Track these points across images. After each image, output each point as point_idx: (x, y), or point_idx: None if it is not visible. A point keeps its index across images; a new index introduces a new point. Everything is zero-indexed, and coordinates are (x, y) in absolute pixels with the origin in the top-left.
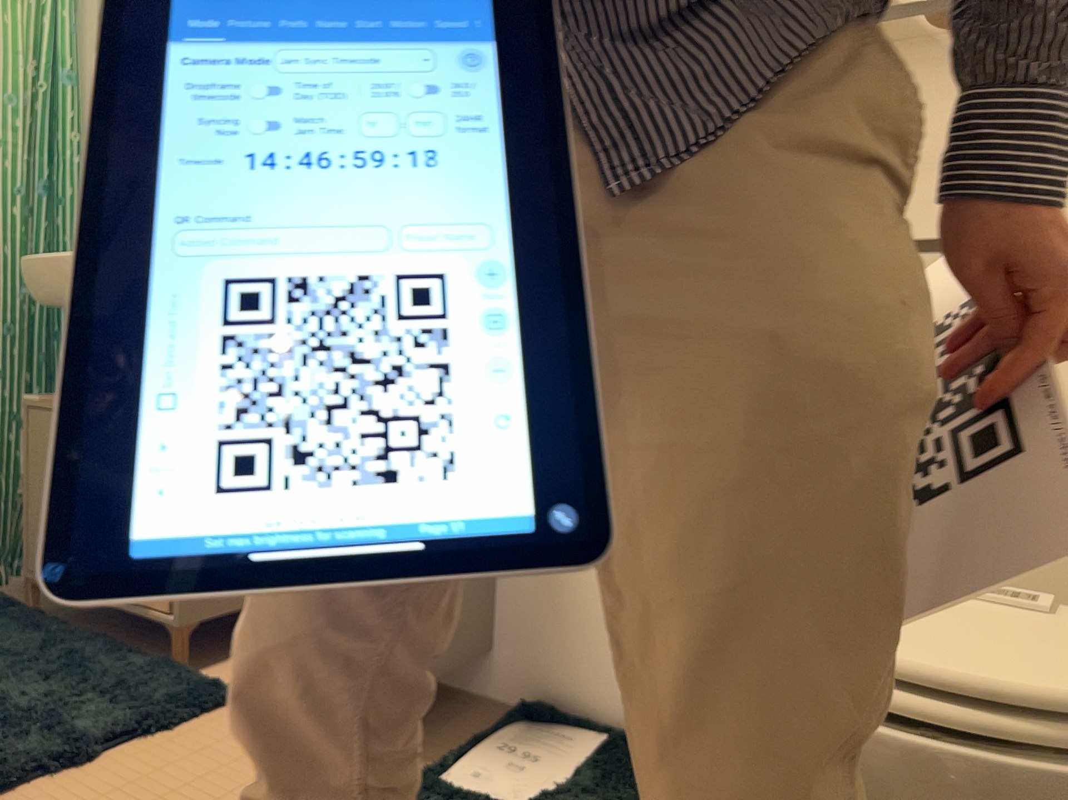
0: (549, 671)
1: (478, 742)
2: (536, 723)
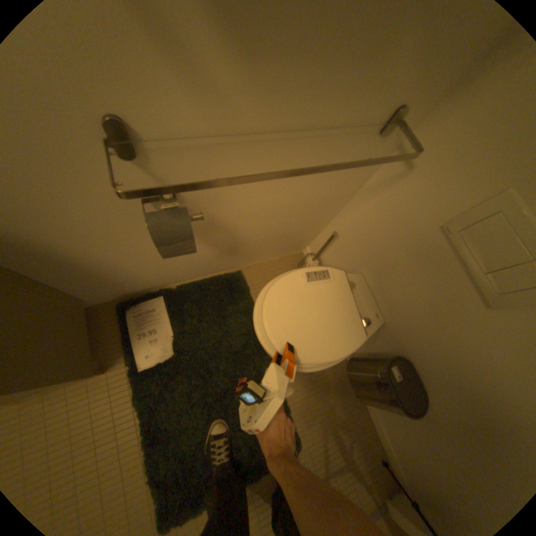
0: (119, 291)
1: (127, 340)
2: (130, 308)
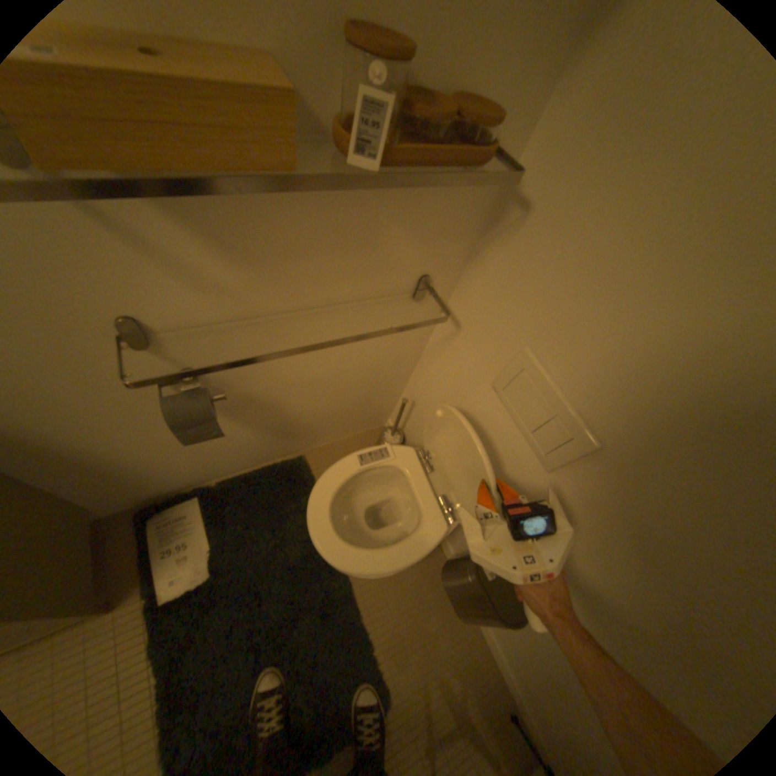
0: (138, 496)
1: (145, 562)
2: (153, 517)
